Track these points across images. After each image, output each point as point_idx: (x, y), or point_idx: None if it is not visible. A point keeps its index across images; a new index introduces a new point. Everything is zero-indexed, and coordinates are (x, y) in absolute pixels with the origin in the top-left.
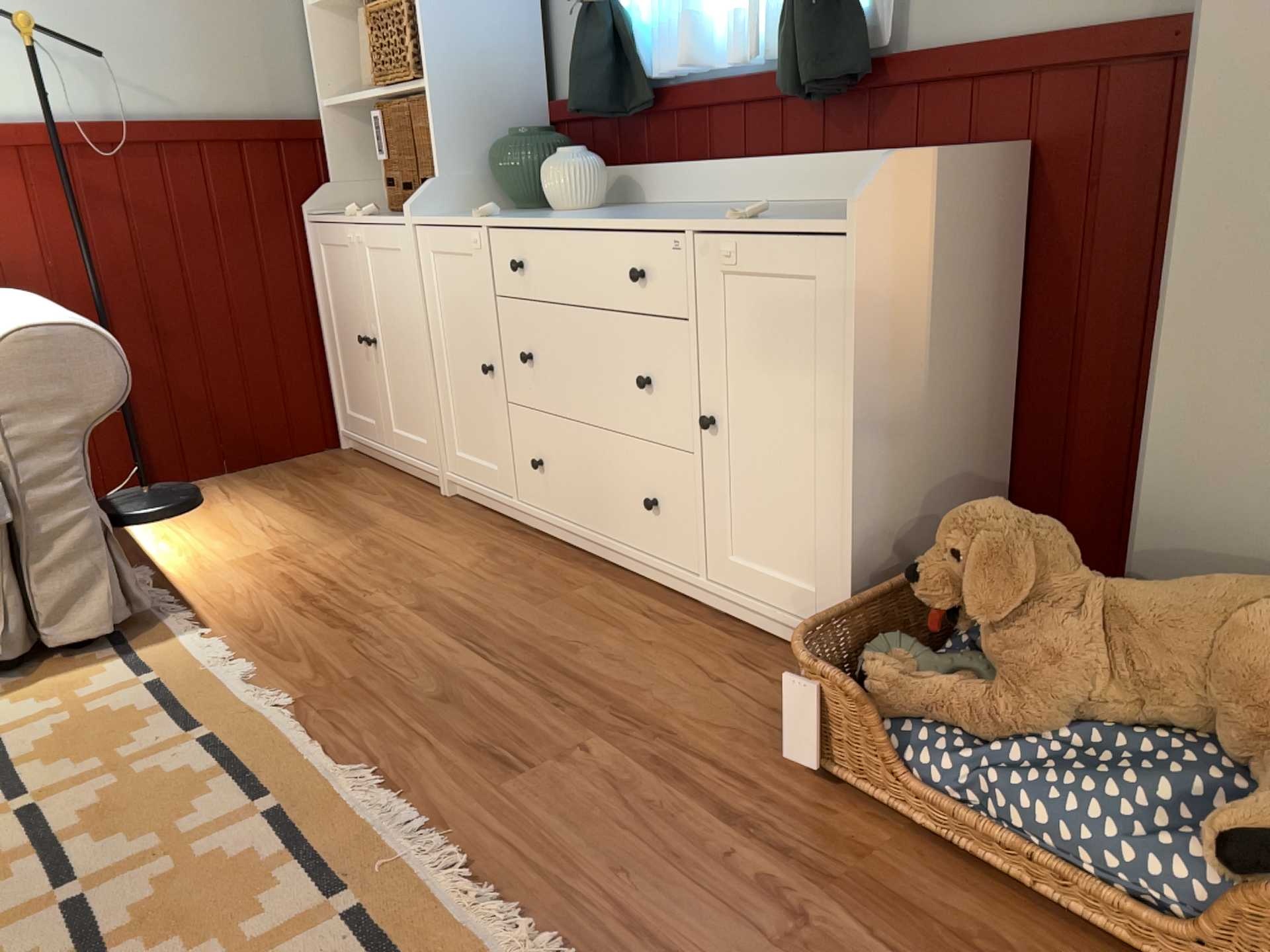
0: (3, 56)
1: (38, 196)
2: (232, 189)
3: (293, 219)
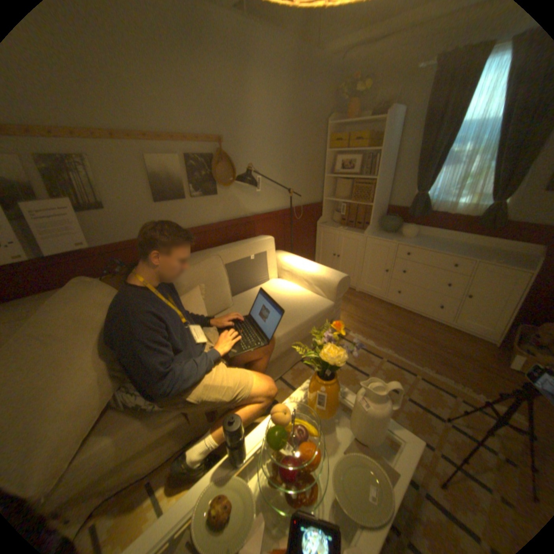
0: (276, 194)
1: (277, 226)
2: (306, 219)
3: (313, 225)
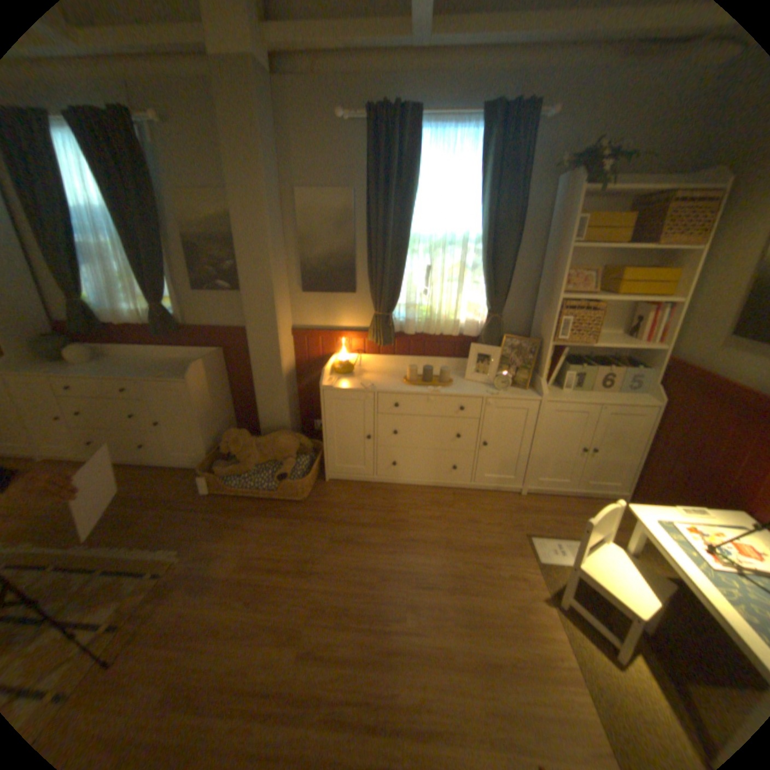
0: None
1: None
2: None
3: None
